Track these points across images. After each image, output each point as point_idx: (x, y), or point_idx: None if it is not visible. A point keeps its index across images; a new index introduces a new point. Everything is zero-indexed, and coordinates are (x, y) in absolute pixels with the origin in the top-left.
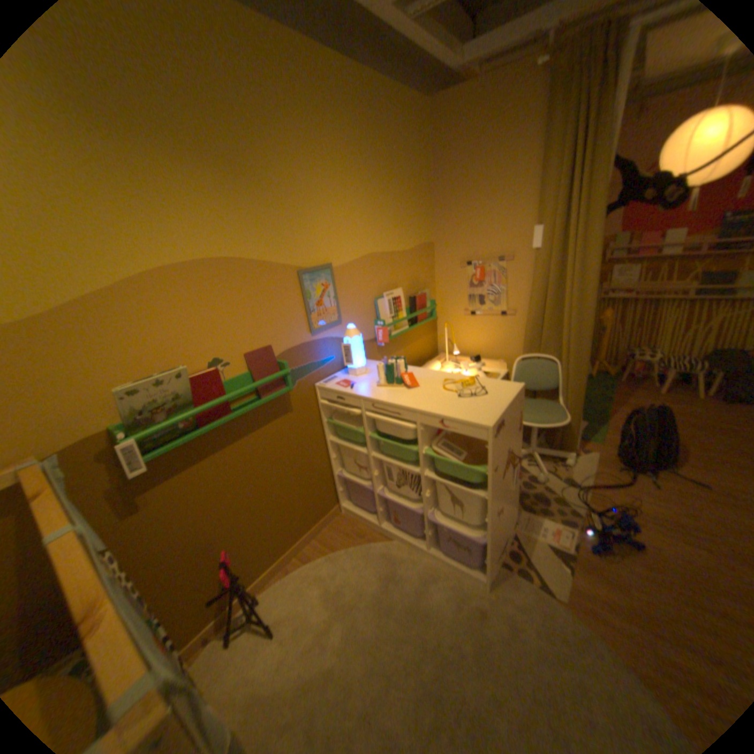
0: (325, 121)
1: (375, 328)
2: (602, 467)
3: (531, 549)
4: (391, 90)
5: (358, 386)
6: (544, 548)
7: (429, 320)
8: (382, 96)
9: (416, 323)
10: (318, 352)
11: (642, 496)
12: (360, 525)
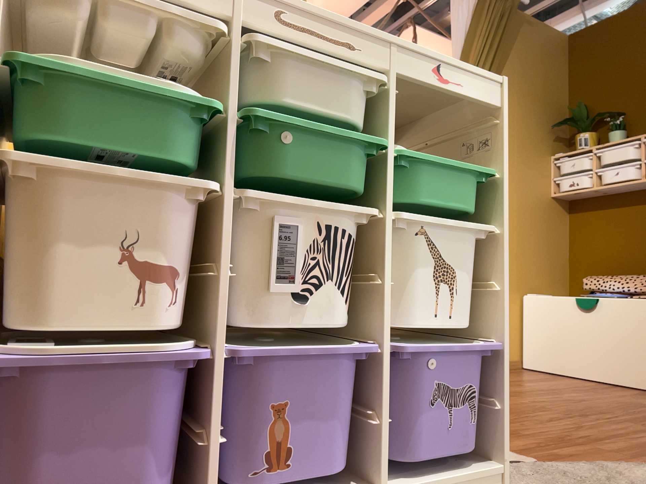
0: None
1: None
2: None
3: None
4: None
5: None
6: None
7: None
8: None
9: None
10: None
11: None
12: None
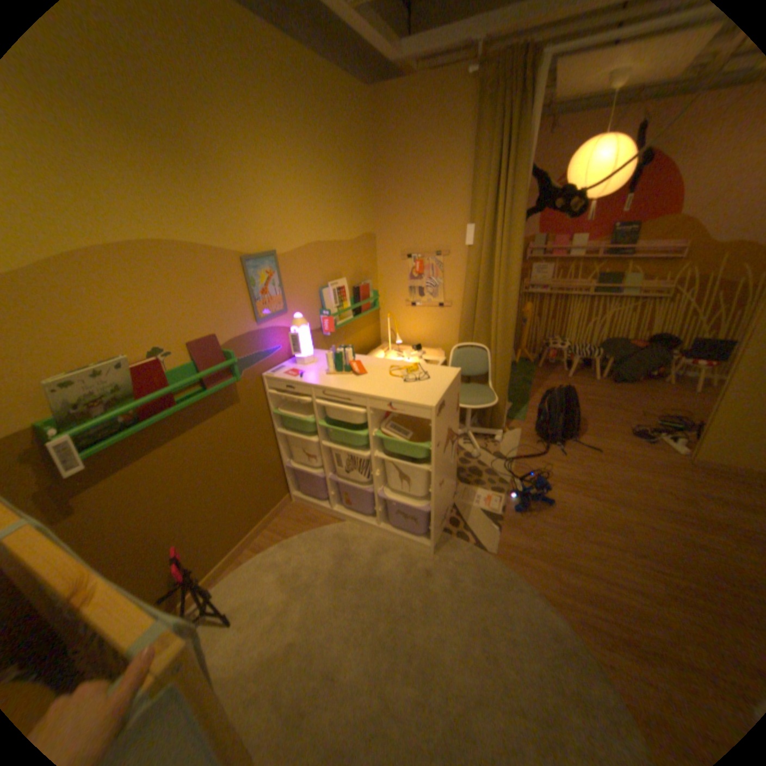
0: (265, 101)
1: (320, 318)
2: (523, 441)
3: (466, 514)
4: (331, 75)
5: (307, 375)
6: (477, 511)
7: (372, 310)
8: (322, 81)
9: (360, 314)
10: (264, 341)
11: (553, 461)
12: (311, 510)
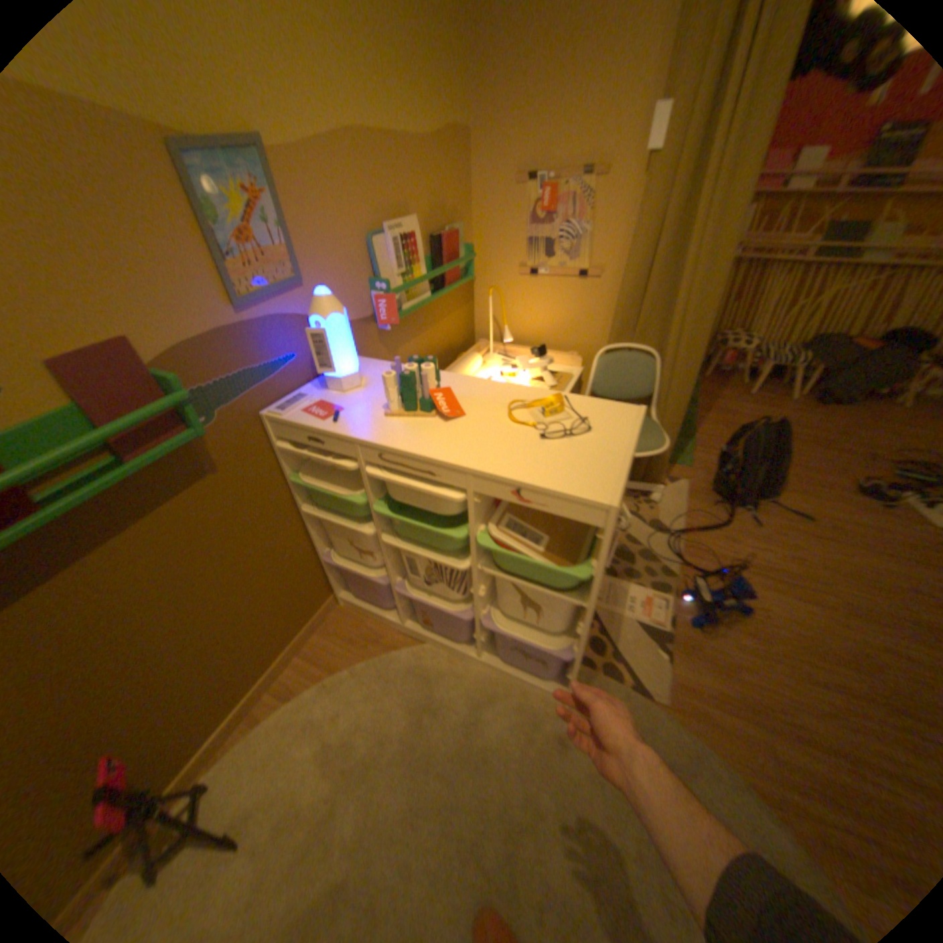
0: None
1: (371, 295)
2: (692, 500)
3: (615, 629)
4: None
5: (348, 414)
6: (632, 625)
7: (463, 282)
8: None
9: (443, 287)
10: (258, 345)
11: (741, 537)
12: (370, 620)
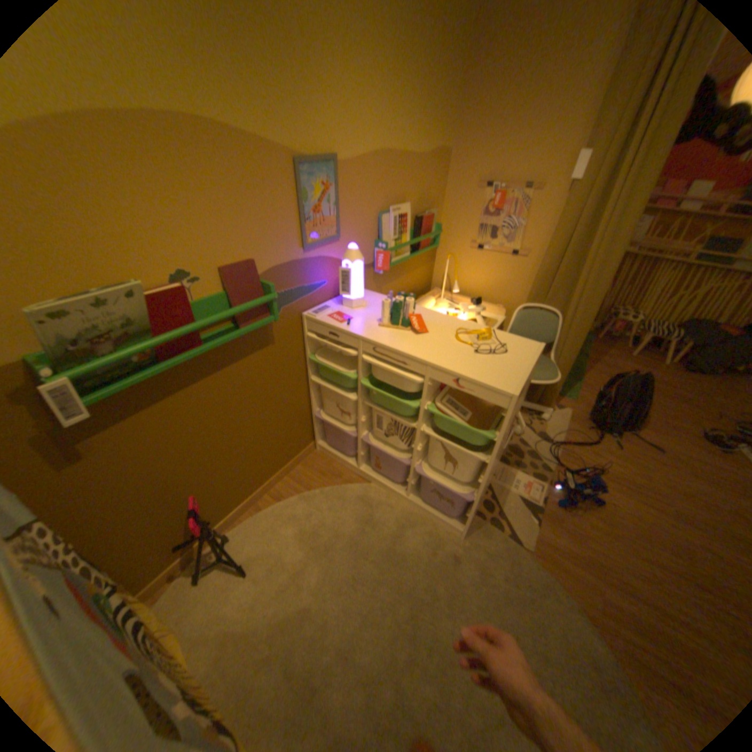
0: None
1: (374, 251)
2: (573, 424)
3: (503, 498)
4: None
5: (355, 322)
6: (515, 498)
7: (431, 248)
8: None
9: (418, 250)
10: (310, 273)
11: (606, 454)
12: (336, 463)
